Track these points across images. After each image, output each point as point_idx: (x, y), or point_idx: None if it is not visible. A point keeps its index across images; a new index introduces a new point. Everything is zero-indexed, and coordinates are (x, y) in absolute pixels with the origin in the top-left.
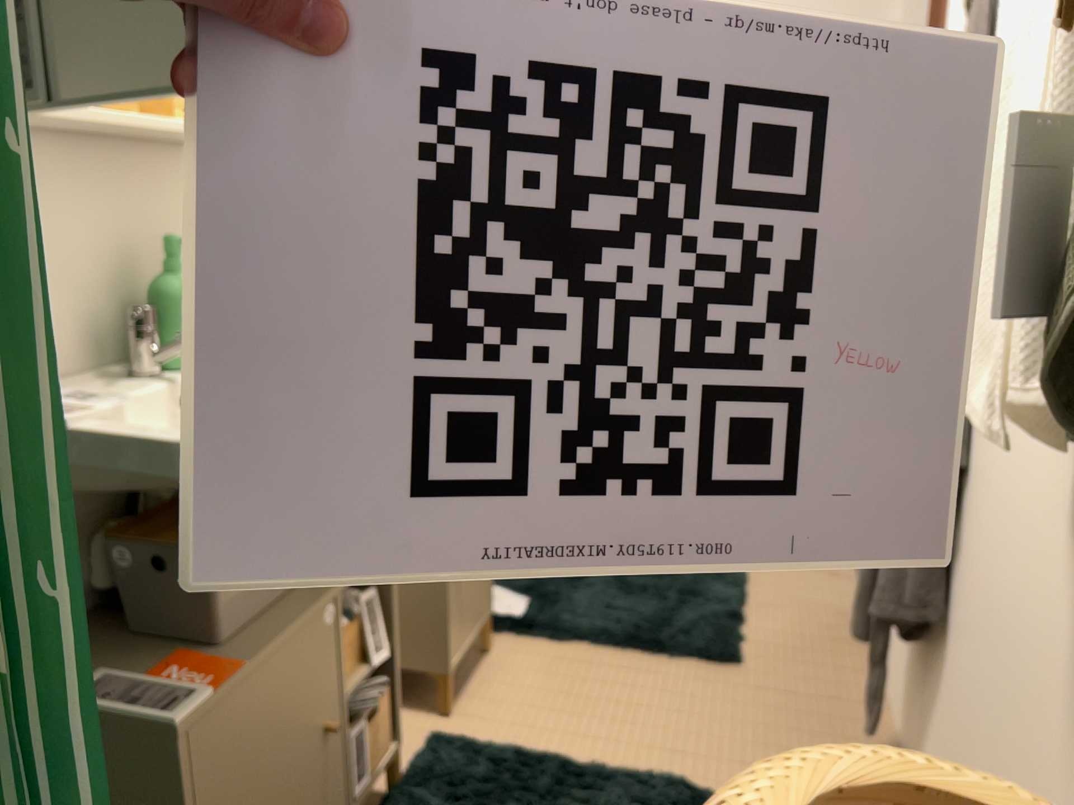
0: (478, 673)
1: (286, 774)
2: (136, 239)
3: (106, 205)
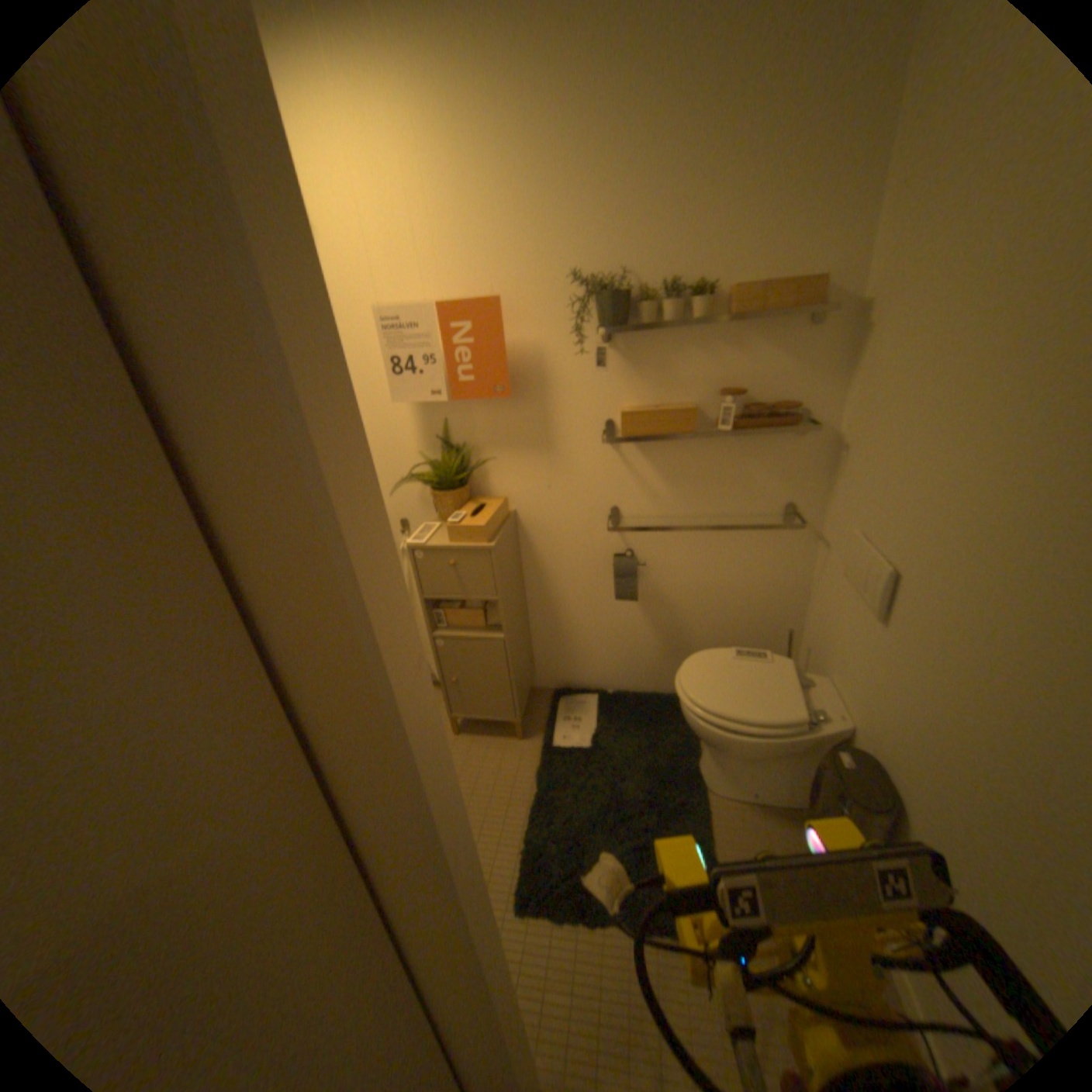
0: (497, 739)
1: None
2: None
3: None
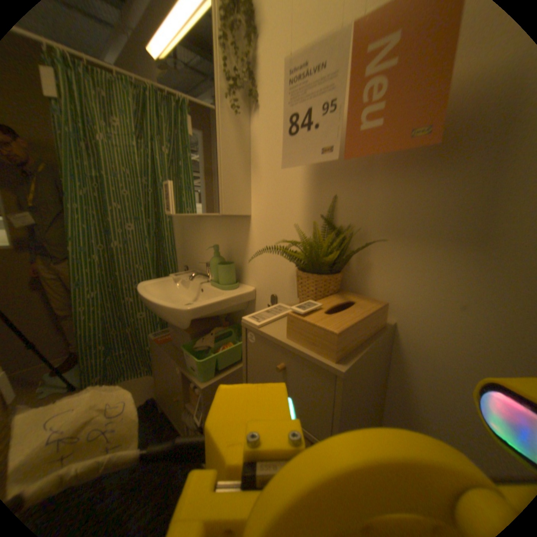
0: None
1: (166, 387)
2: (231, 246)
3: (225, 235)
